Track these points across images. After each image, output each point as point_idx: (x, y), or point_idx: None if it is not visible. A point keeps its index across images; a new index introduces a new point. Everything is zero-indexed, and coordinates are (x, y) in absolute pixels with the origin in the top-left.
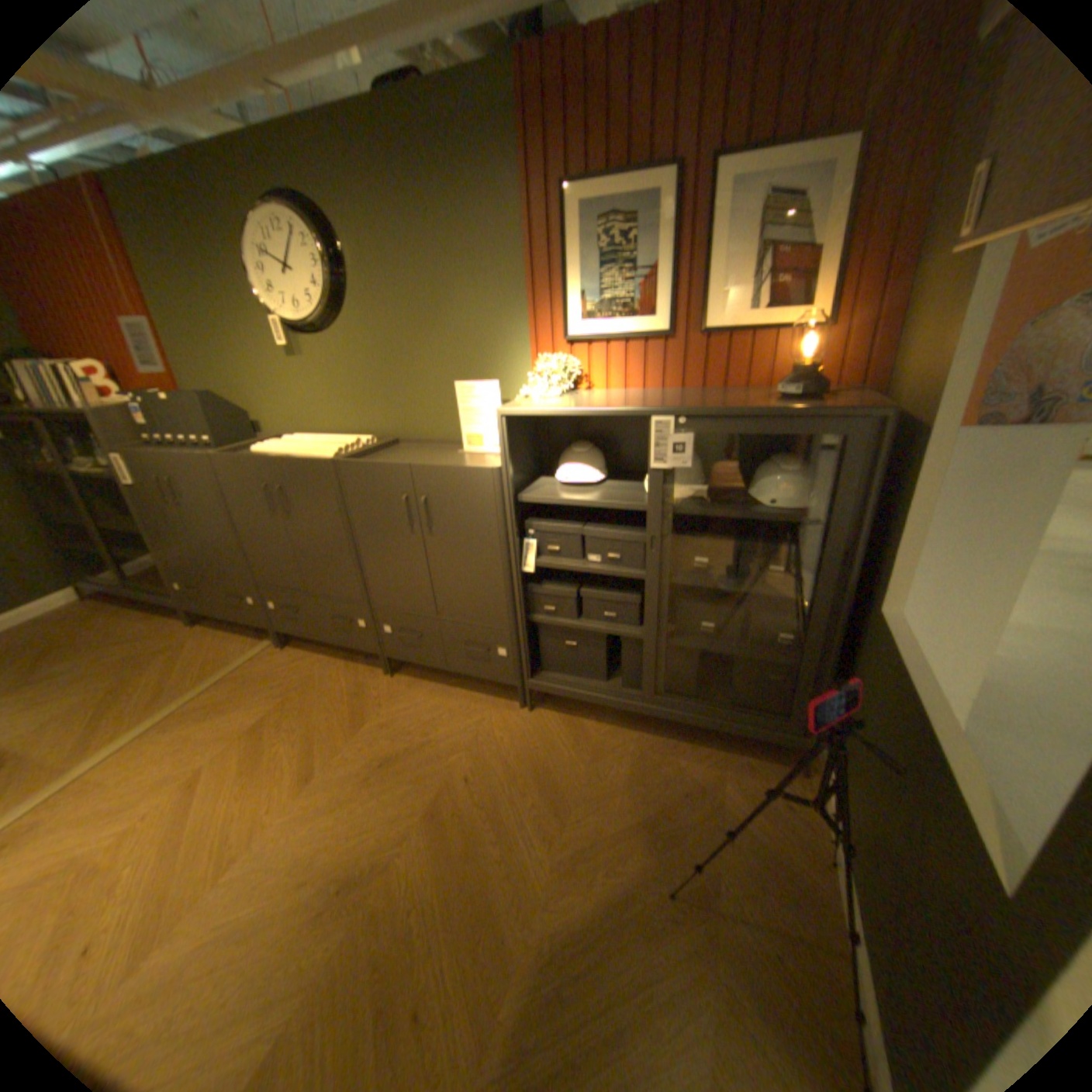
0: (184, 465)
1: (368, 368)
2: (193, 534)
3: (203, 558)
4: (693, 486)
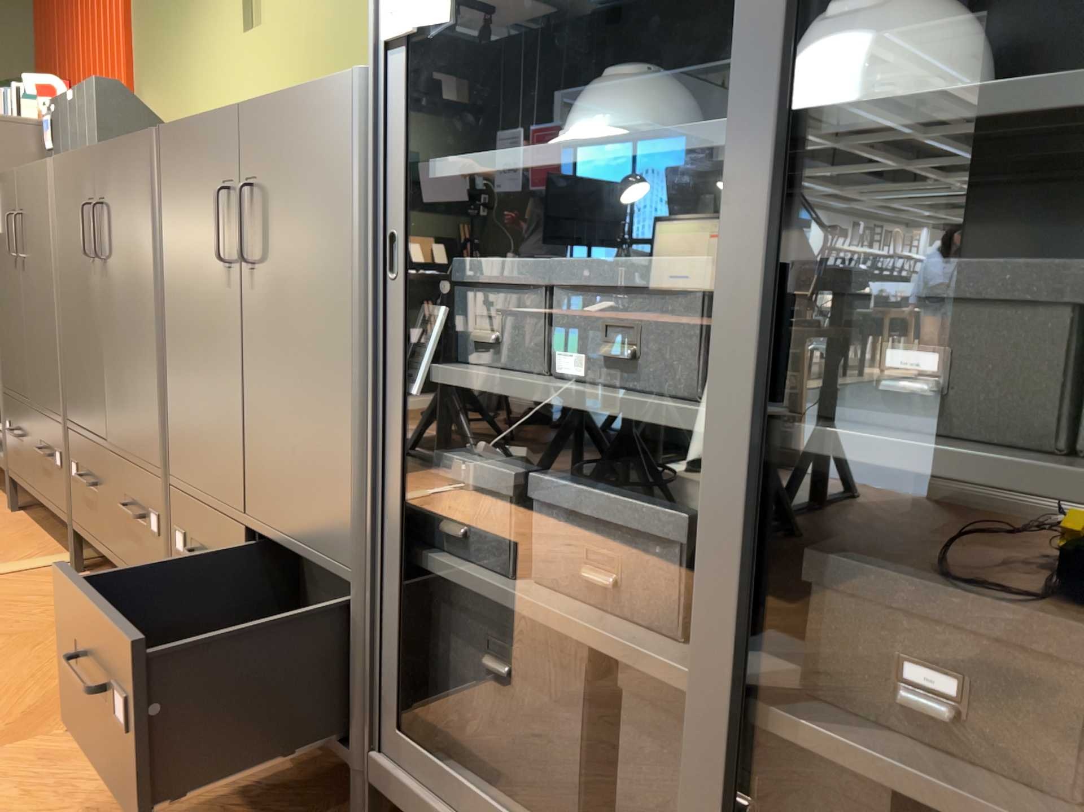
0: (33, 188)
1: (332, 25)
2: (28, 322)
3: (31, 369)
4: (939, 80)
